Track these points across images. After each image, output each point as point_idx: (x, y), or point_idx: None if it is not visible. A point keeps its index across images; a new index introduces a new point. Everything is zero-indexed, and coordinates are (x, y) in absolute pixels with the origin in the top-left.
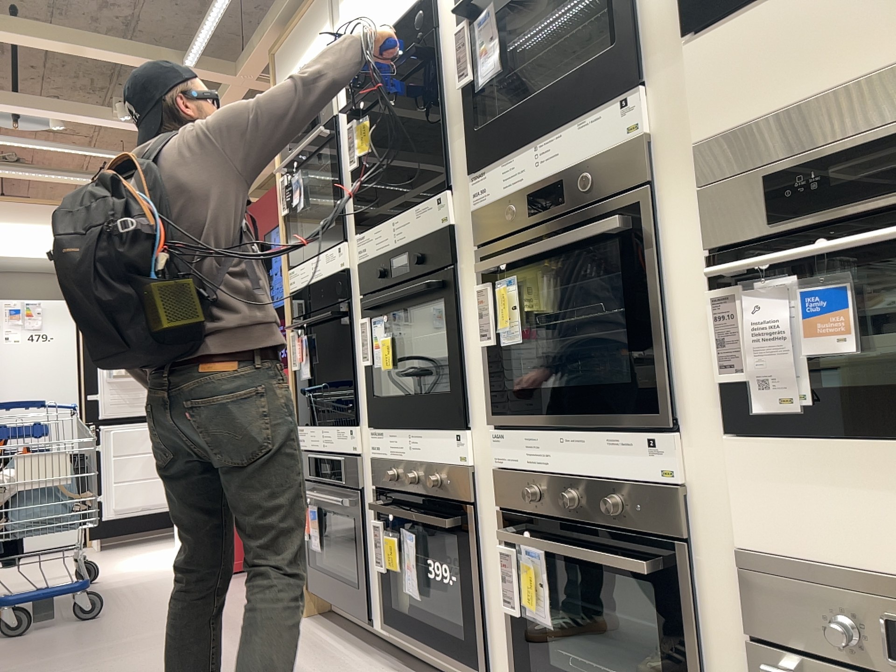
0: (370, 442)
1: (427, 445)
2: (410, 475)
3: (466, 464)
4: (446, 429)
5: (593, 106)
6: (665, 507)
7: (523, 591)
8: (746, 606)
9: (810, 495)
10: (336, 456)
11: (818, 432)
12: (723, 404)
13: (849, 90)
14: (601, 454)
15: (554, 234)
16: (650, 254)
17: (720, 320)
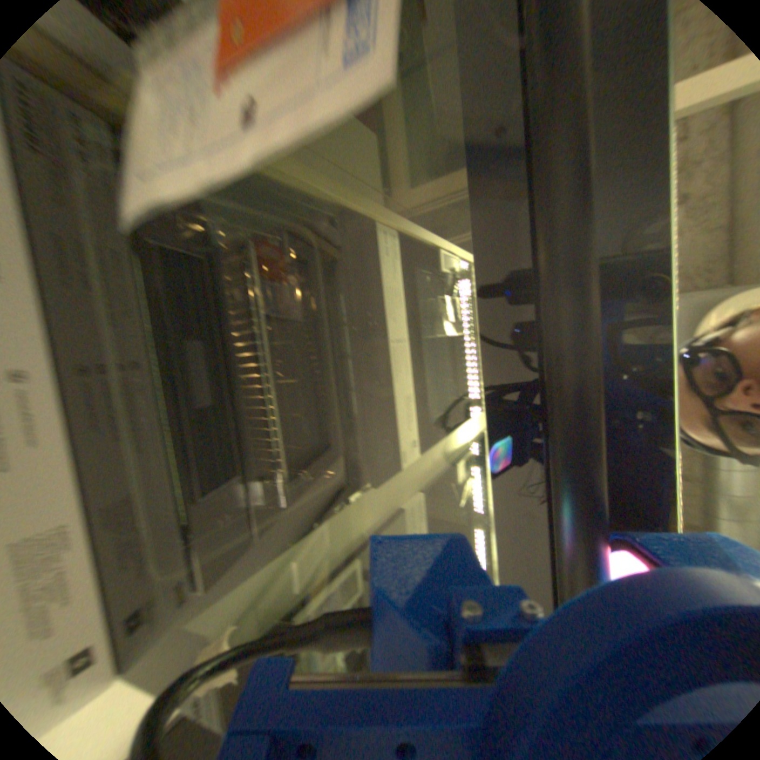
0: None
1: None
2: None
3: None
4: None
5: None
6: None
7: None
8: None
9: None
10: None
11: None
12: None
13: None
14: None
15: None
16: None
17: None
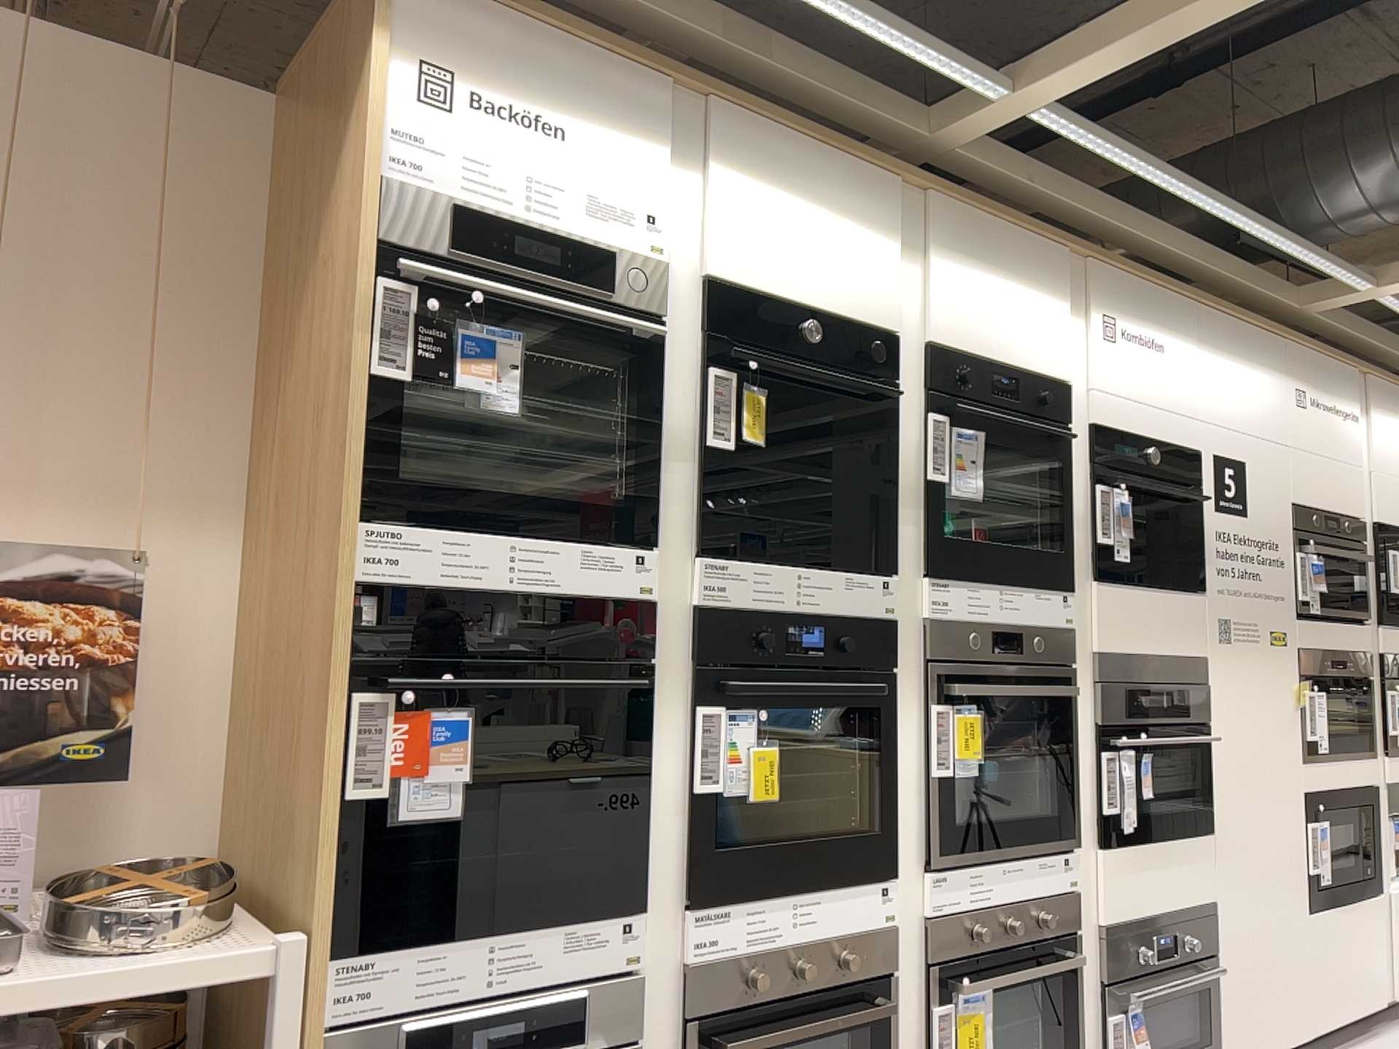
0: (690, 933)
1: (831, 909)
2: (796, 964)
3: (893, 921)
4: (866, 880)
5: (1046, 586)
6: (1068, 909)
7: (962, 1043)
8: (1105, 960)
9: (1130, 878)
10: (522, 995)
11: (1133, 840)
12: (1094, 826)
13: (1139, 654)
14: (1031, 876)
15: (1010, 677)
16: (1071, 717)
17: (1107, 771)
